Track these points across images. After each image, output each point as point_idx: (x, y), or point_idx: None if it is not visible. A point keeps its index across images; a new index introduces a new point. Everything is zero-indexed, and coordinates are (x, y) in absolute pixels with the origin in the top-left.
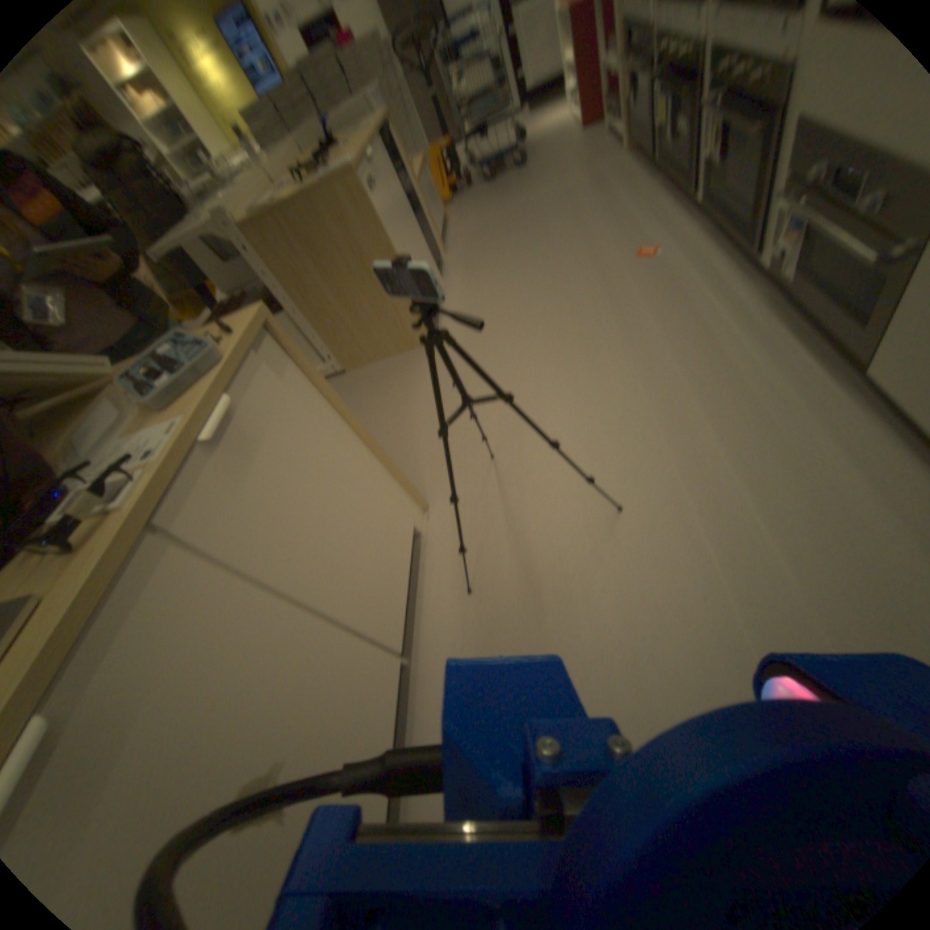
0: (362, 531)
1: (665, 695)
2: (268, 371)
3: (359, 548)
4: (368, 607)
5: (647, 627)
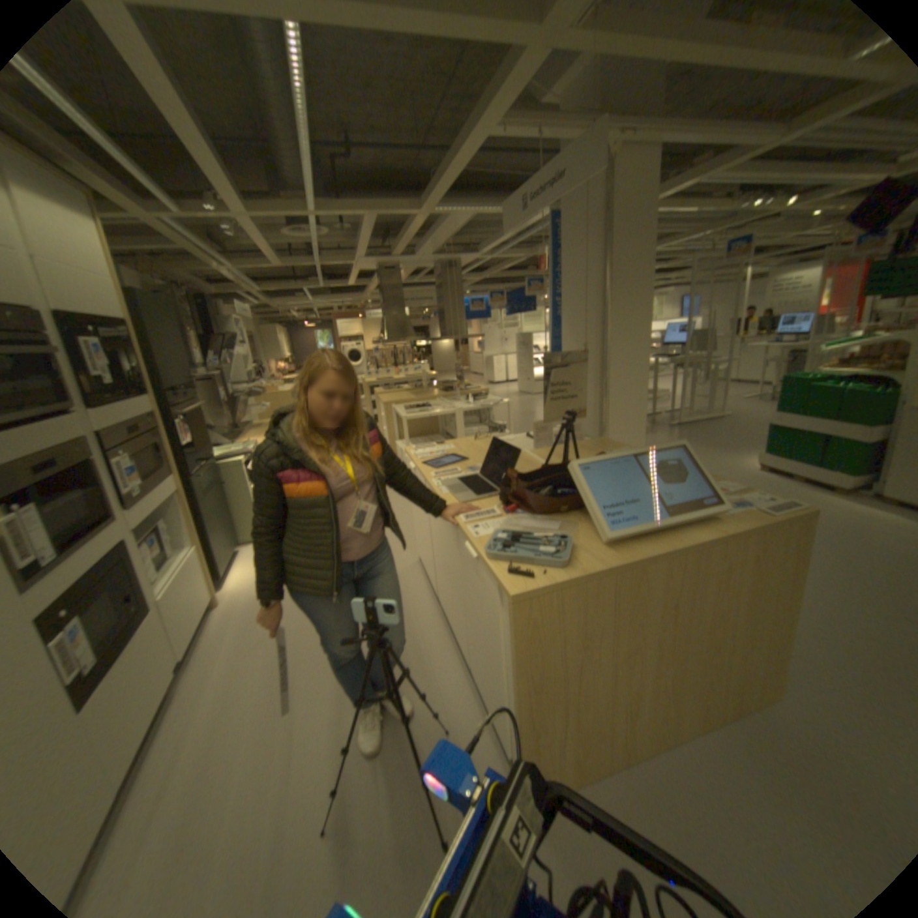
0: (484, 668)
1: (324, 711)
2: (499, 602)
3: (479, 659)
4: (471, 653)
5: (323, 741)
